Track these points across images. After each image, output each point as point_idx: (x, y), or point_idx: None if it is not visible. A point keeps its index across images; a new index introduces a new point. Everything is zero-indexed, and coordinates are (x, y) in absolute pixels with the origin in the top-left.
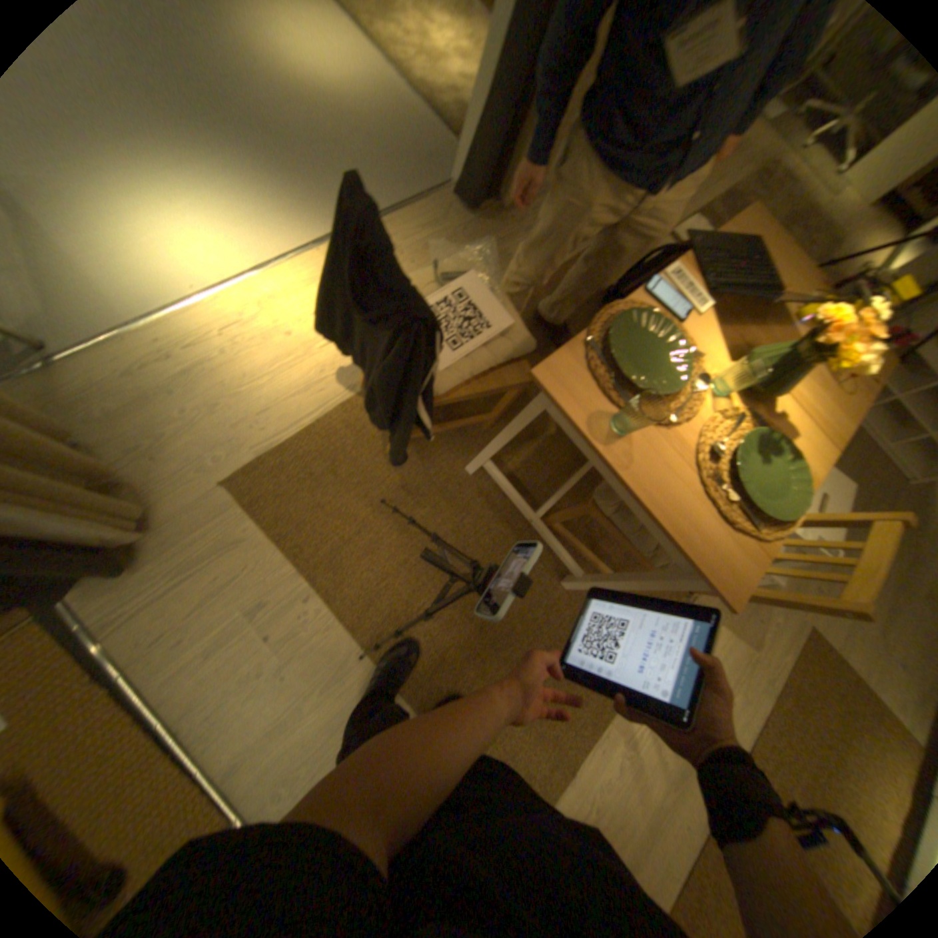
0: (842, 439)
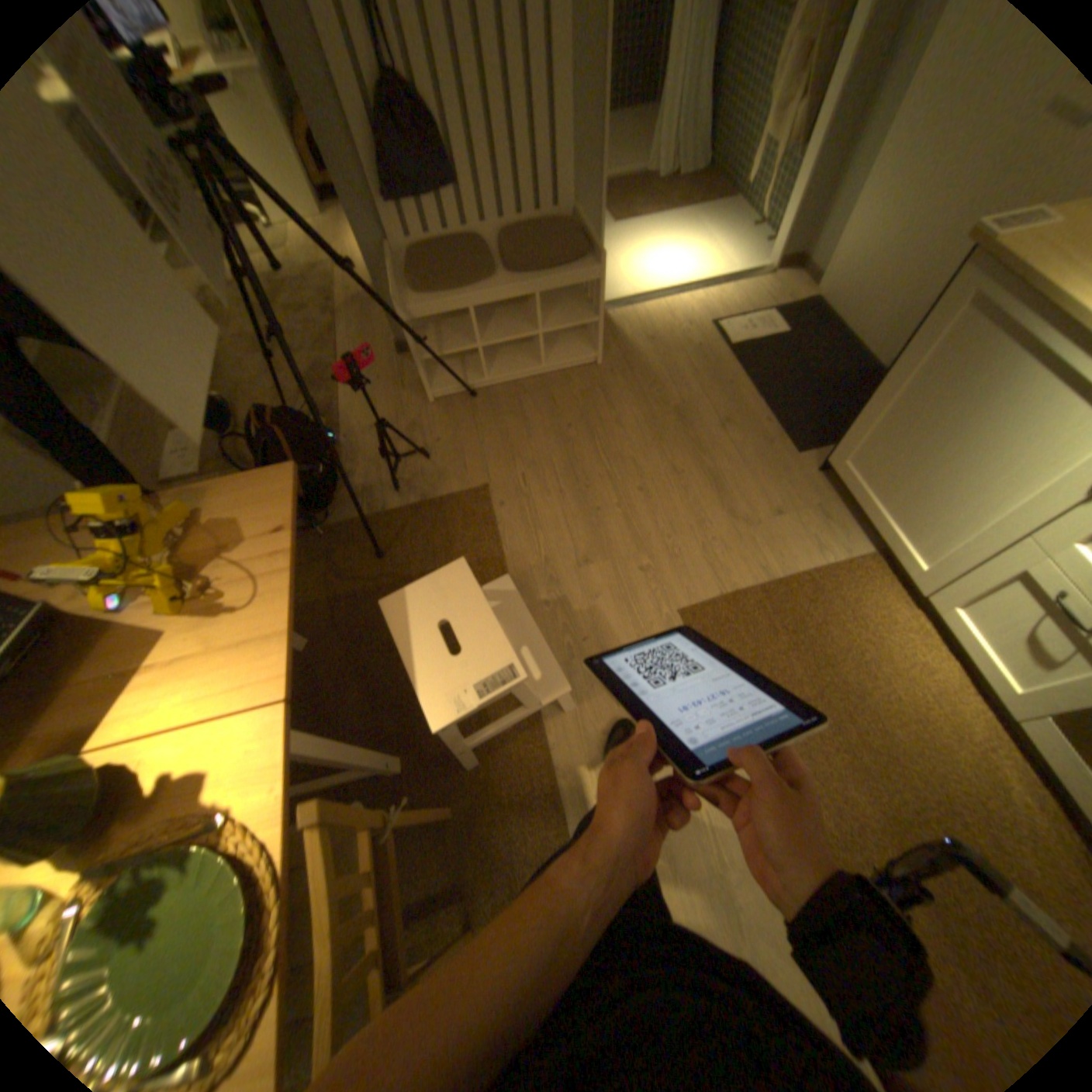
0: (263, 691)
